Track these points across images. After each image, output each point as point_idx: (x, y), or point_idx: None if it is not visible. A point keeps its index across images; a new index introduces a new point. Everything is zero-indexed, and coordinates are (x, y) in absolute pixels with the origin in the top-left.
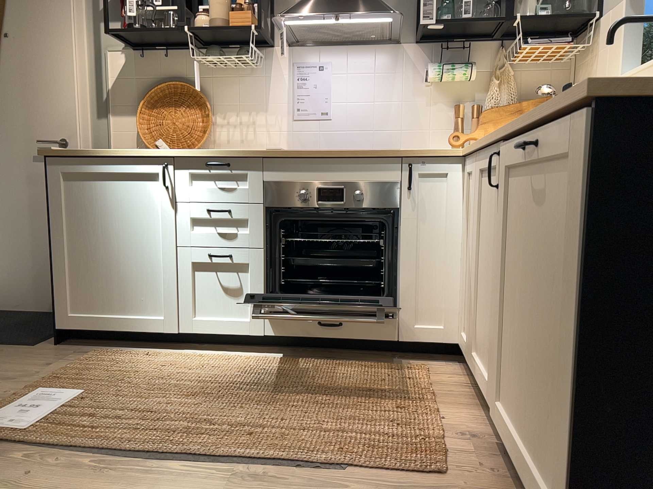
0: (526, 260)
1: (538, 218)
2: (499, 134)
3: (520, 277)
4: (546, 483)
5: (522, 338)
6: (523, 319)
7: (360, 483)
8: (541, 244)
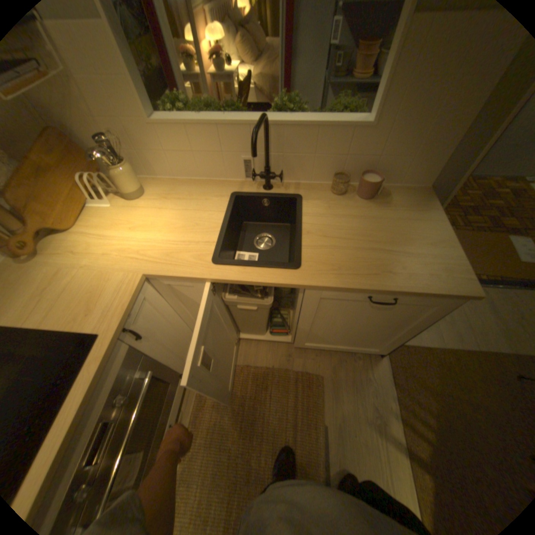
0: (337, 319)
1: (361, 311)
2: (286, 282)
3: (327, 322)
4: (359, 350)
5: (329, 333)
6: (331, 330)
7: (330, 422)
8: (363, 317)
